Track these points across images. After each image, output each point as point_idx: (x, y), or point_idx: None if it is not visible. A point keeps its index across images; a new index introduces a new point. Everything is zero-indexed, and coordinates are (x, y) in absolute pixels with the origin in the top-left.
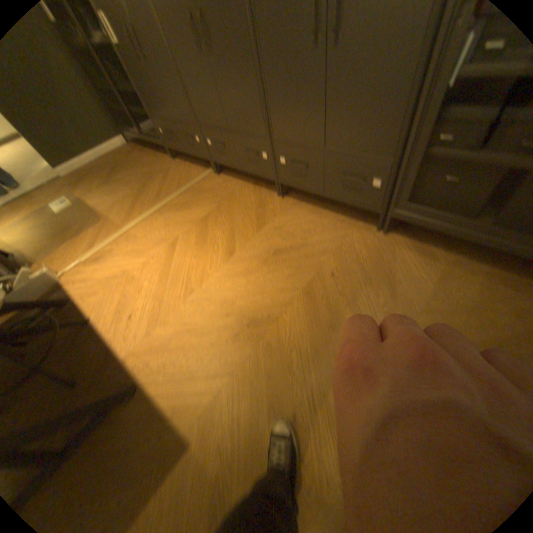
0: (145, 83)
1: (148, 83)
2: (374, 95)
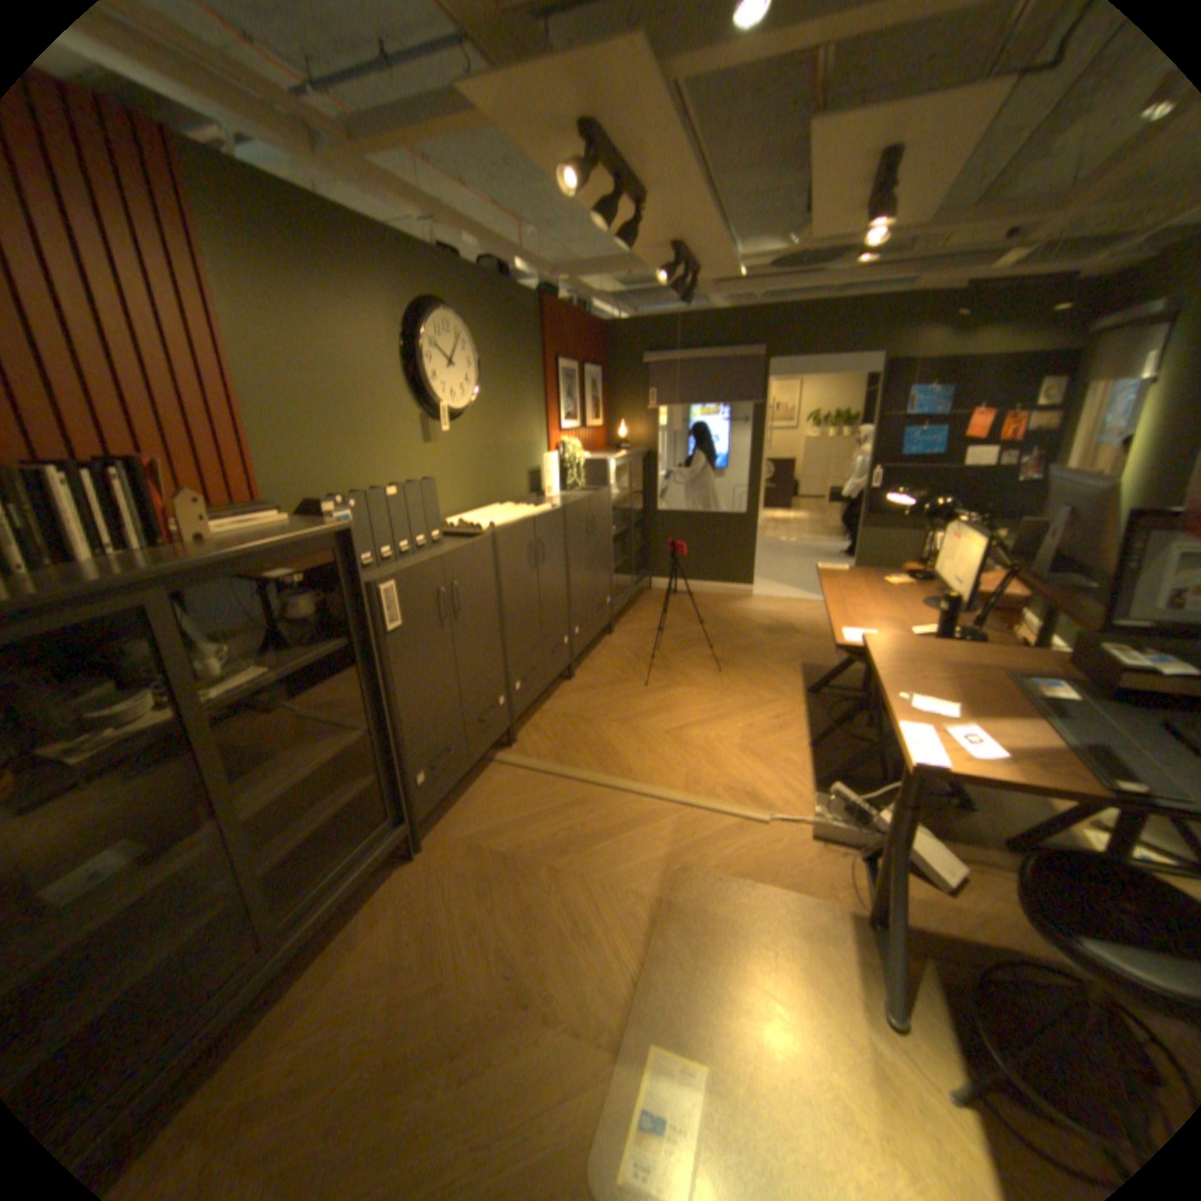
0: (431, 675)
1: (440, 670)
2: (603, 556)
